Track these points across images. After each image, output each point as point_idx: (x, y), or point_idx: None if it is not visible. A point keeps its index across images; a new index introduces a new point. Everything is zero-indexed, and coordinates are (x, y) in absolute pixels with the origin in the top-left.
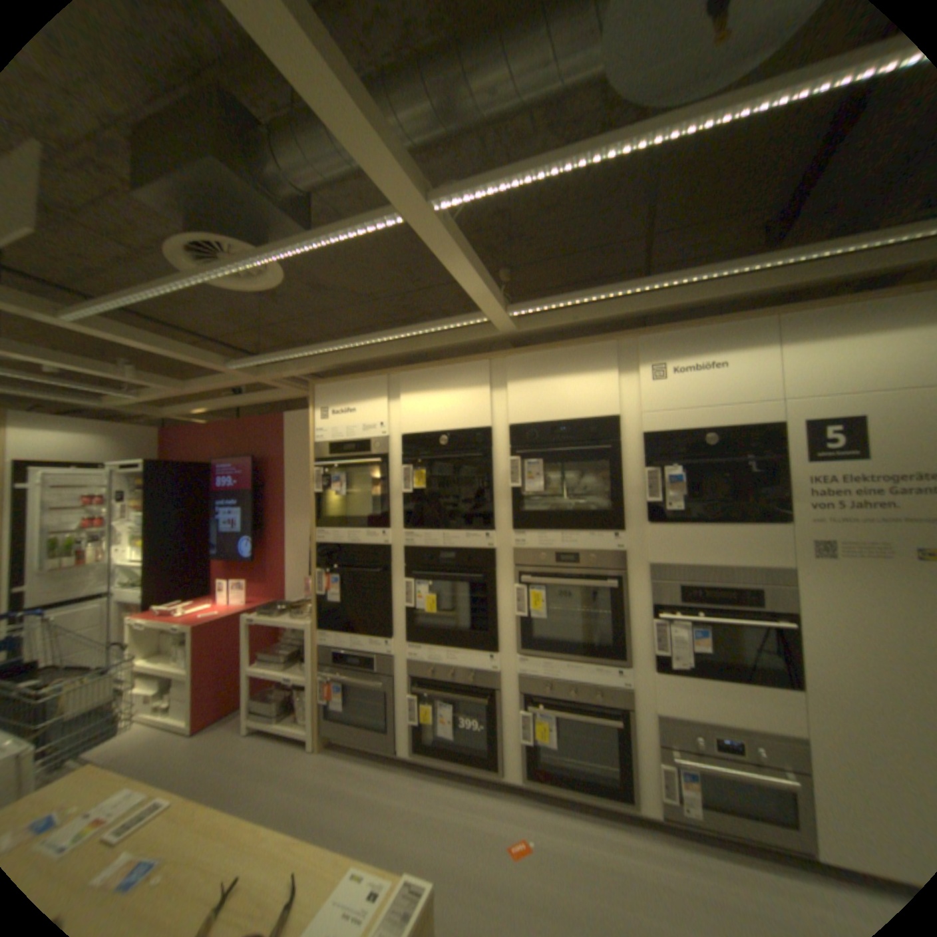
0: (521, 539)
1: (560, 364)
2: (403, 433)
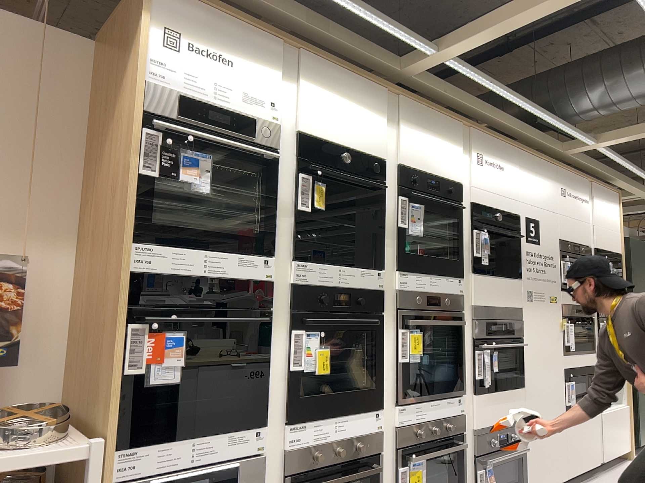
0: (401, 278)
1: (429, 128)
2: (302, 133)
